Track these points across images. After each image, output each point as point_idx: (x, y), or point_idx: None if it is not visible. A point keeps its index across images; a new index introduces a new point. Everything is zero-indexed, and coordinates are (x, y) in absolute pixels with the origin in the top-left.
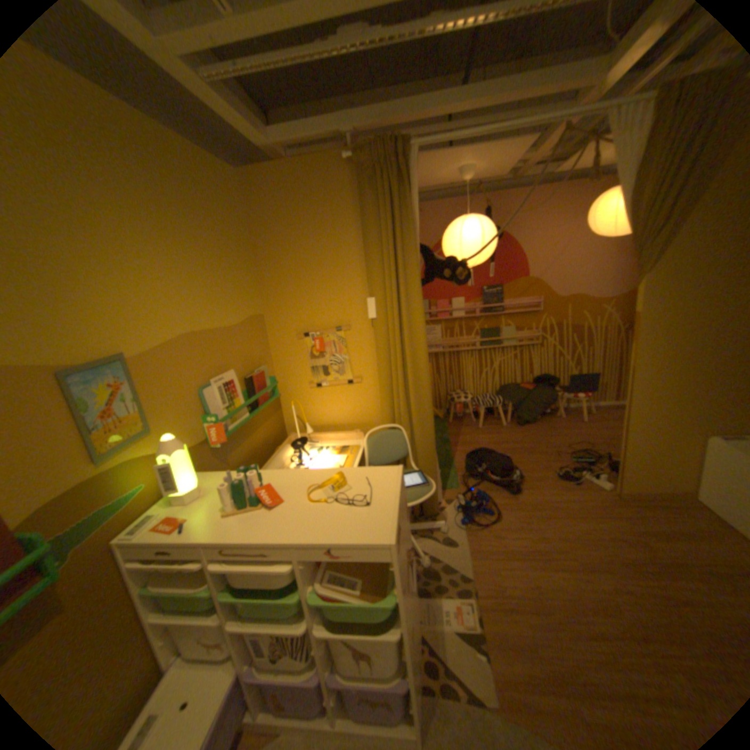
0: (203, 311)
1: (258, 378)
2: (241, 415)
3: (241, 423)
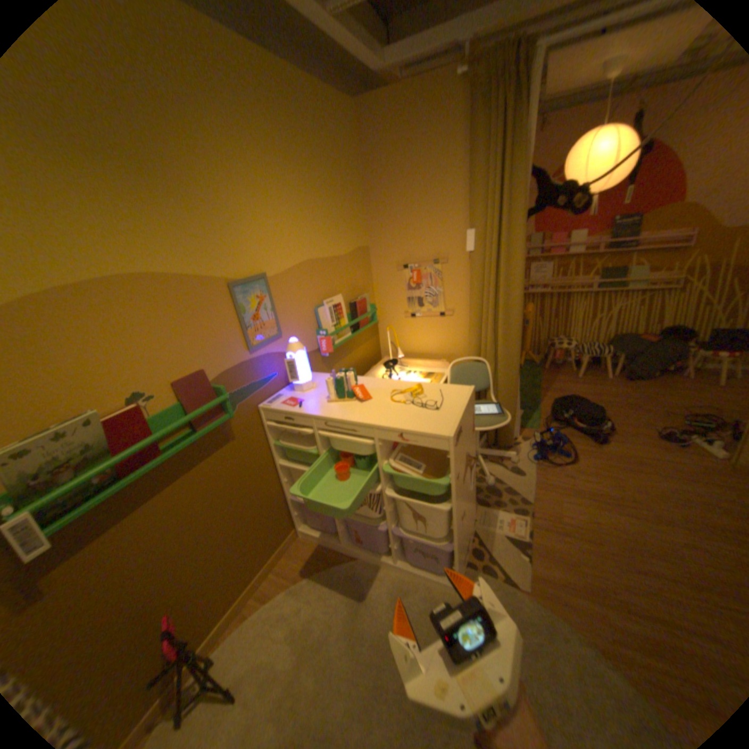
0: (319, 242)
1: (360, 304)
2: (345, 334)
3: (344, 340)
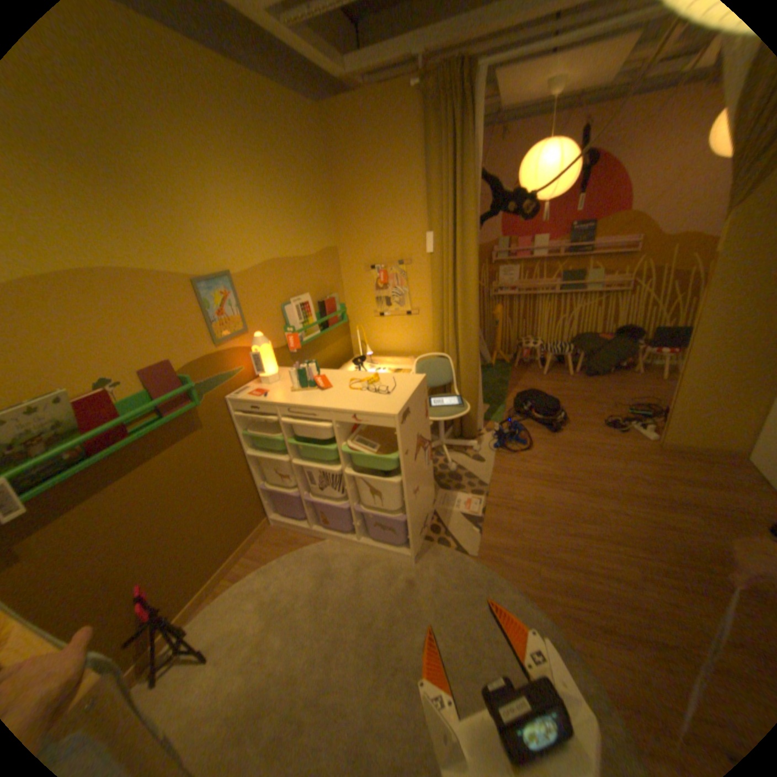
0: (284, 242)
1: (328, 303)
2: (313, 331)
3: (312, 337)
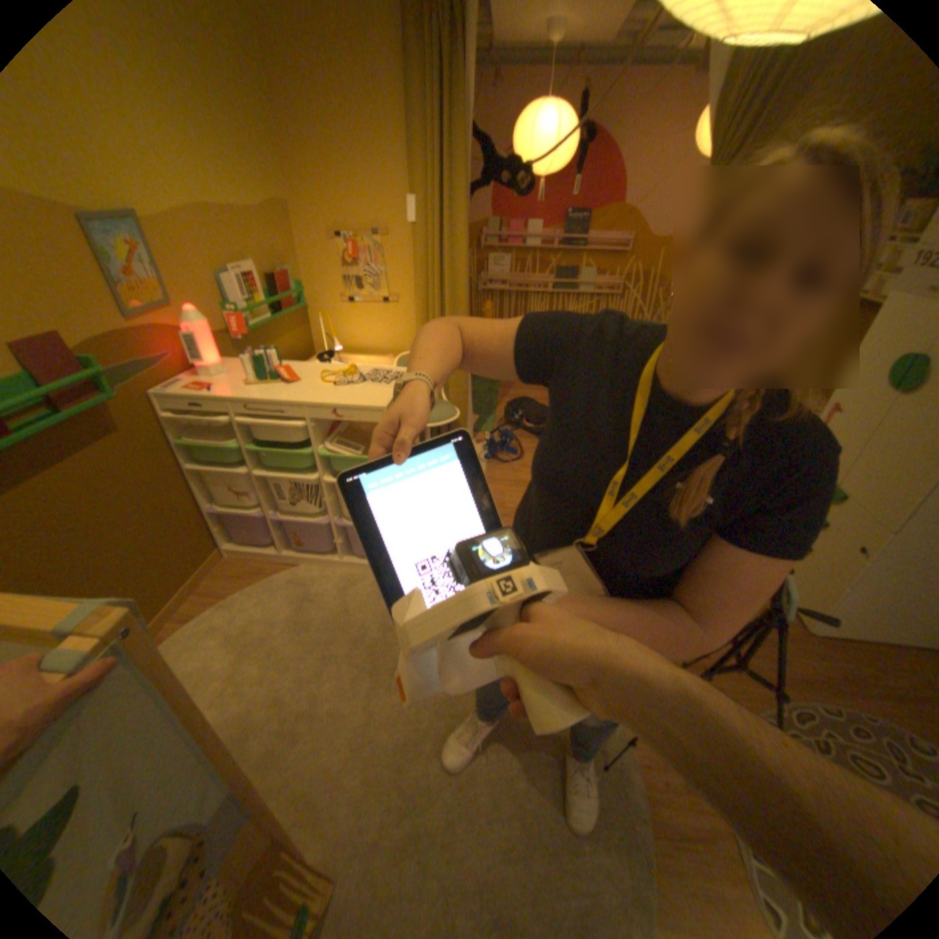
0: (212, 181)
1: (280, 278)
2: (262, 314)
3: (261, 322)
